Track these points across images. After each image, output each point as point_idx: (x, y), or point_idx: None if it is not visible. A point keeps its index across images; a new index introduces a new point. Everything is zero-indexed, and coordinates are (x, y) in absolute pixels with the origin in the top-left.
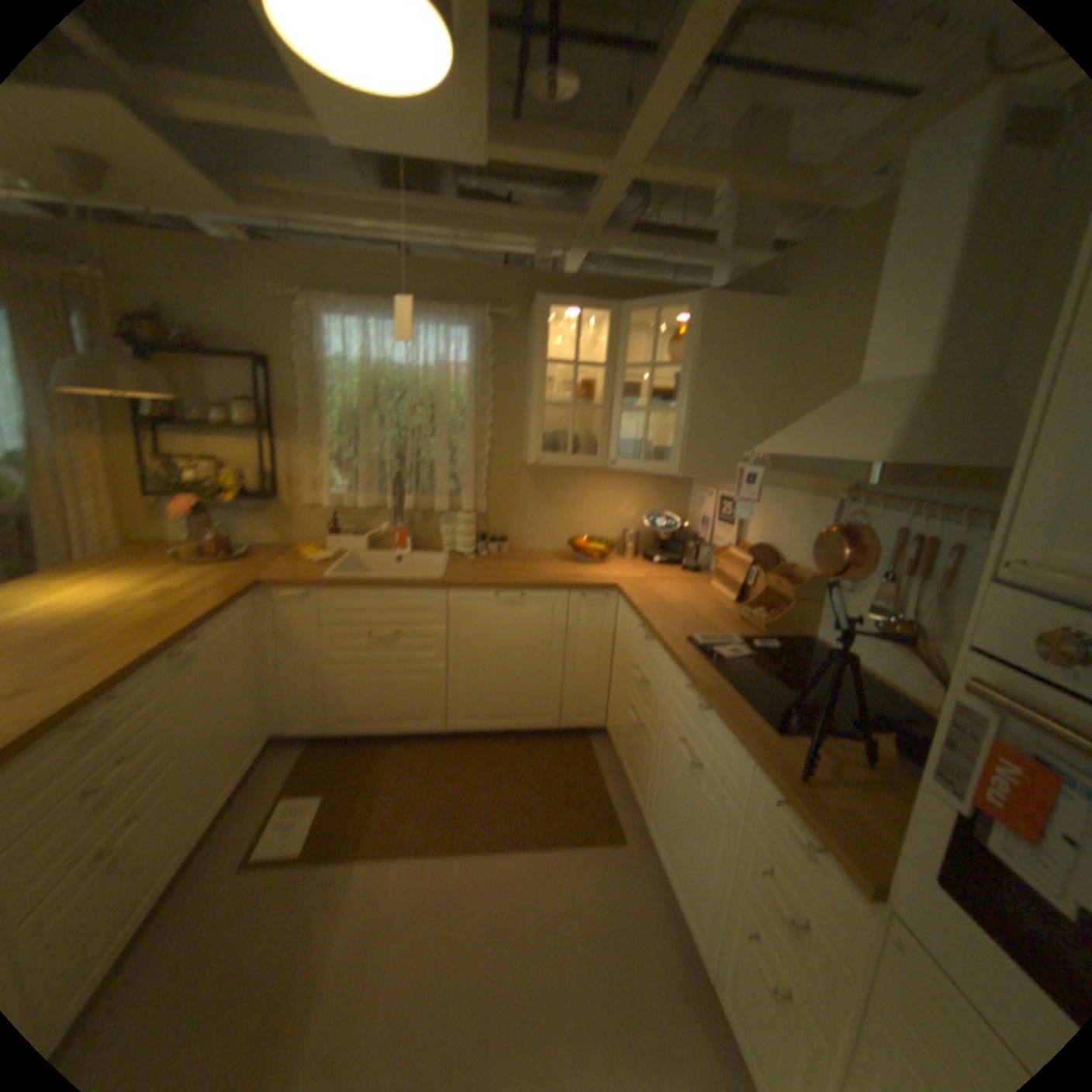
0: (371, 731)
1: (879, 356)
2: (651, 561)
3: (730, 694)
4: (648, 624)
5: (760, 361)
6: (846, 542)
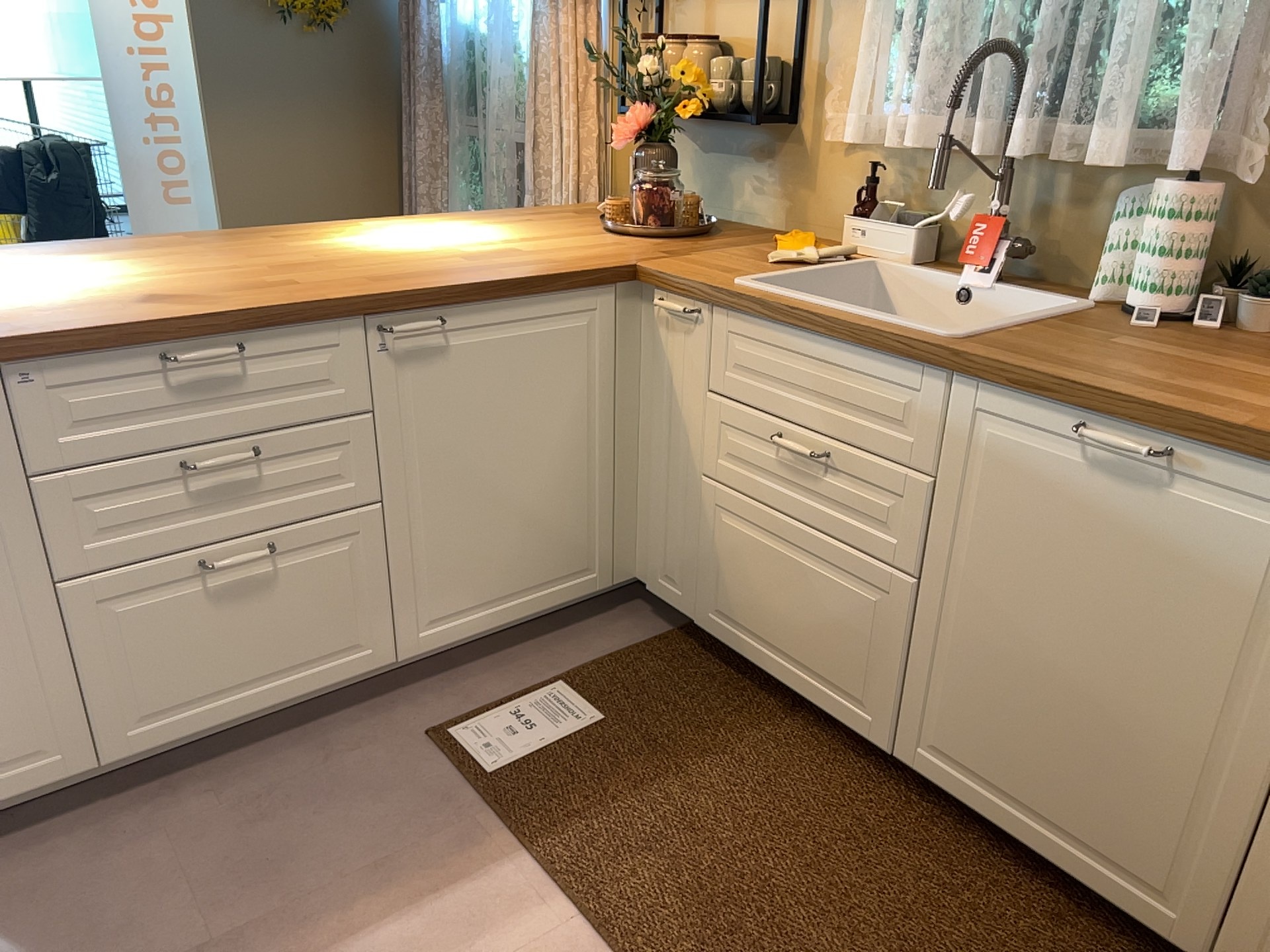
0: (756, 664)
1: None
2: None
3: None
4: None
5: None
6: None
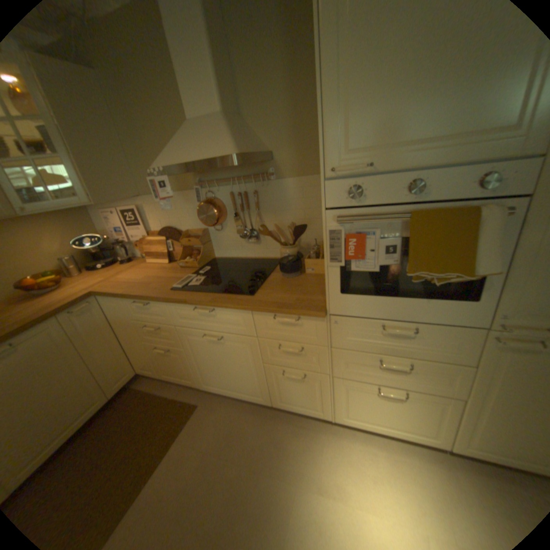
0: None
1: (189, 102)
2: (95, 270)
3: (218, 296)
4: (140, 298)
5: (98, 116)
6: (212, 207)
